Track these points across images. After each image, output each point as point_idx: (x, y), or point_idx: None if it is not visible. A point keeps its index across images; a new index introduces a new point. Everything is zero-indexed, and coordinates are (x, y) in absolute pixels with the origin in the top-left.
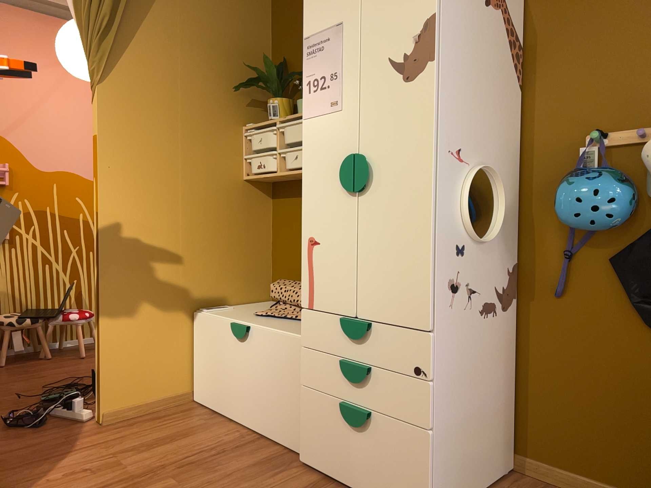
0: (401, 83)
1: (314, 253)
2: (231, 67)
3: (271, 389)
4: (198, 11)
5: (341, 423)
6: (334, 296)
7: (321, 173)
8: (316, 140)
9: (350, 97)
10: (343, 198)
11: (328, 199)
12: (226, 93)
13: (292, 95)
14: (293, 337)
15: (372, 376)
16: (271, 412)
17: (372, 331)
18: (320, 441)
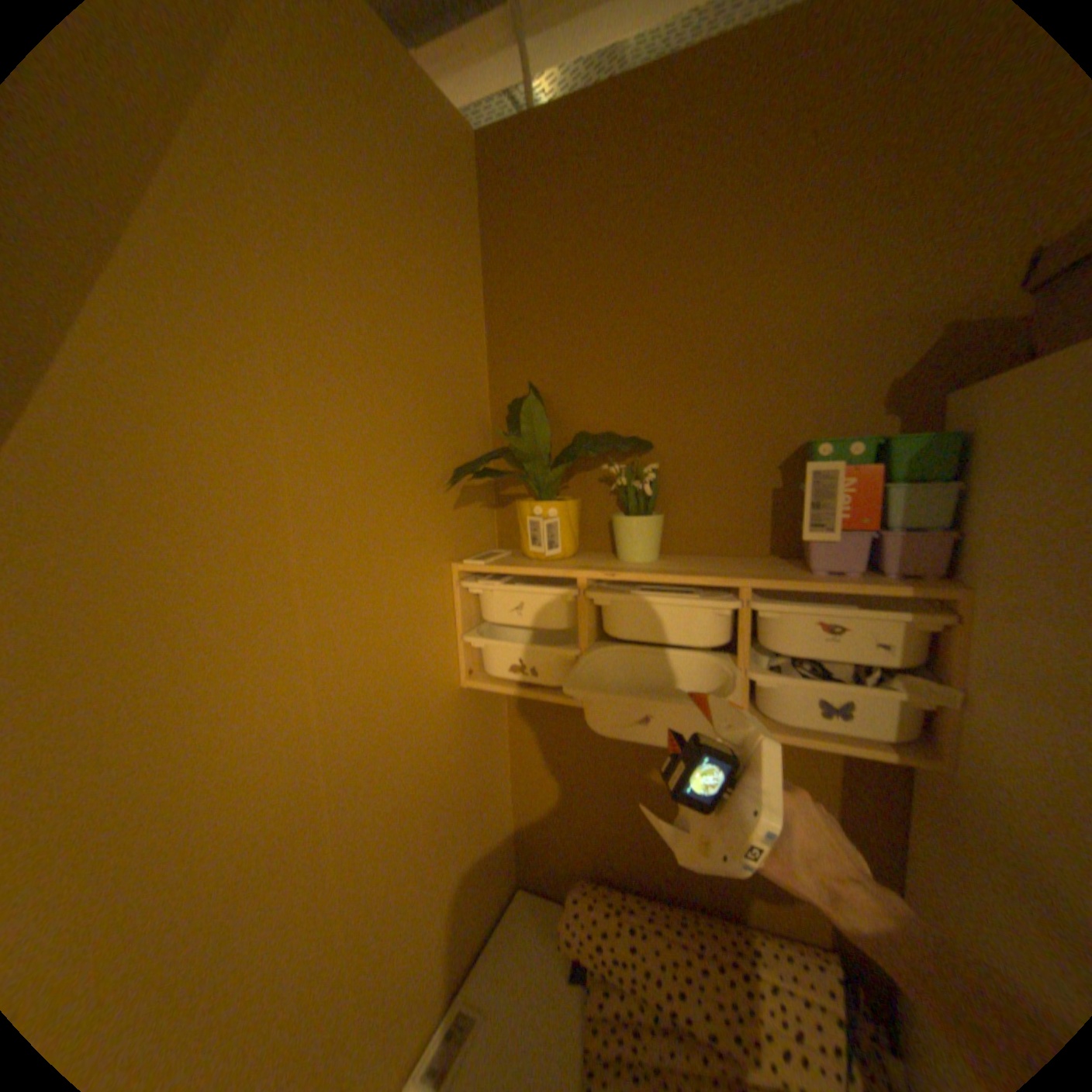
0: None
1: None
2: (418, 413)
3: None
4: (318, 235)
5: None
6: None
7: None
8: None
9: None
10: None
11: None
12: (414, 488)
13: (562, 476)
14: None
15: None
16: None
17: None
18: None
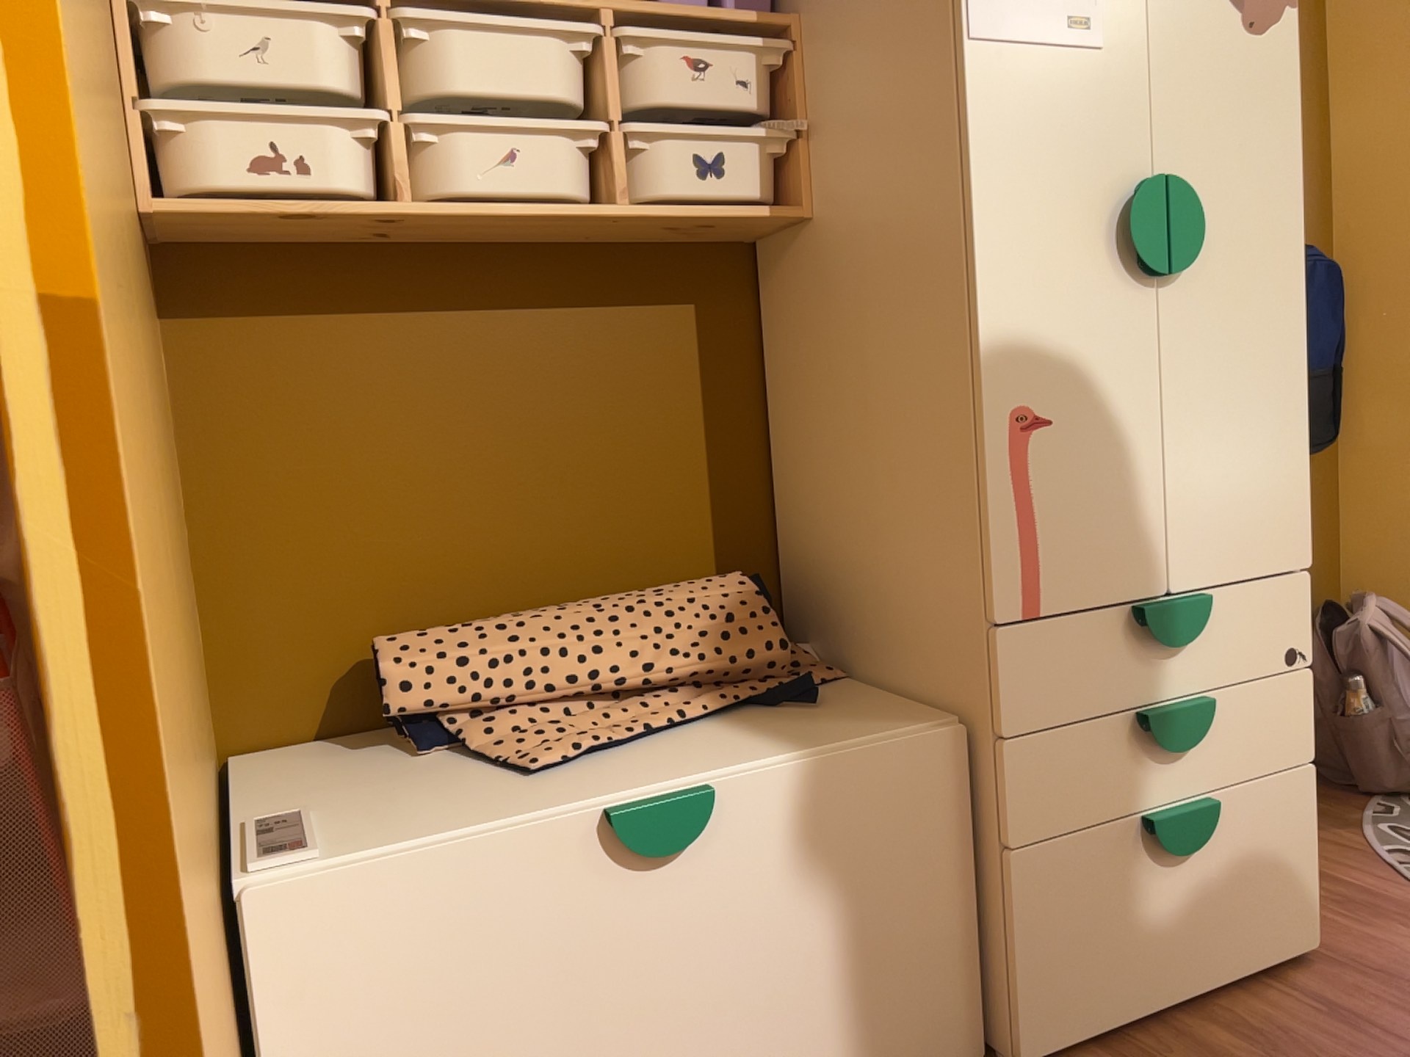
0: (1238, 31)
1: (1040, 455)
2: None
3: (840, 948)
4: None
5: (1141, 870)
6: (1107, 558)
7: (1046, 217)
8: (1021, 116)
9: (1124, 21)
10: (1118, 294)
11: (1075, 296)
12: None
13: None
14: (913, 738)
15: (1214, 711)
16: (845, 1022)
17: (1210, 609)
18: (1085, 960)
